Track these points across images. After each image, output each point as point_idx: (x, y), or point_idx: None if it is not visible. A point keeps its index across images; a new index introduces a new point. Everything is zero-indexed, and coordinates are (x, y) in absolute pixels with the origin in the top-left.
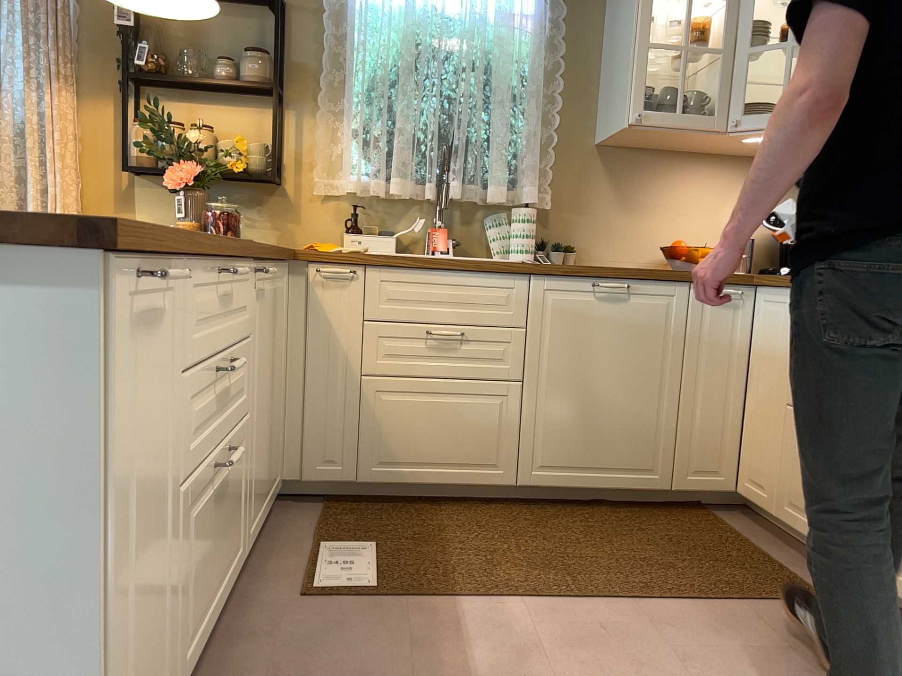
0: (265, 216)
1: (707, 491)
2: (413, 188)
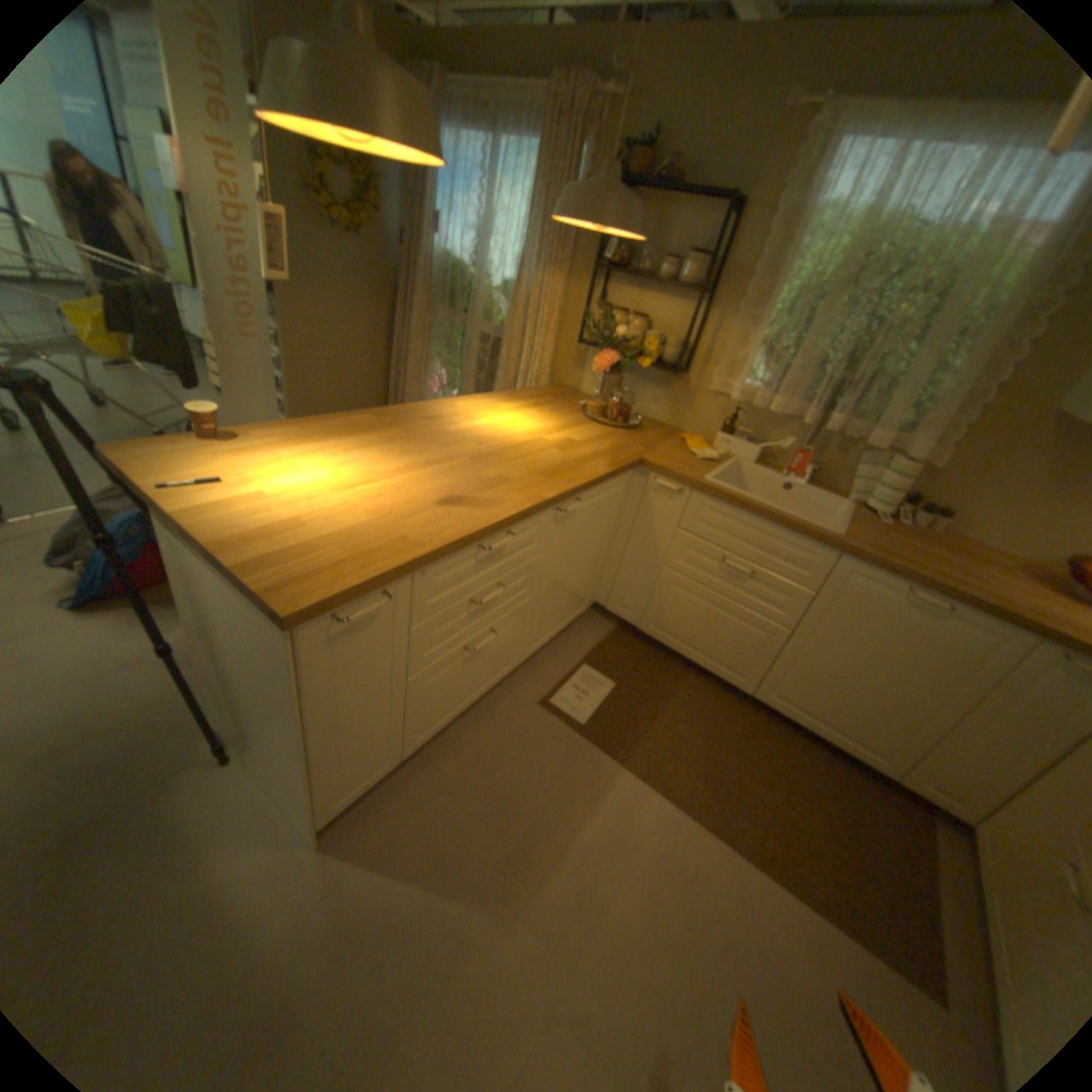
0: (665, 395)
1: (939, 807)
2: (796, 408)
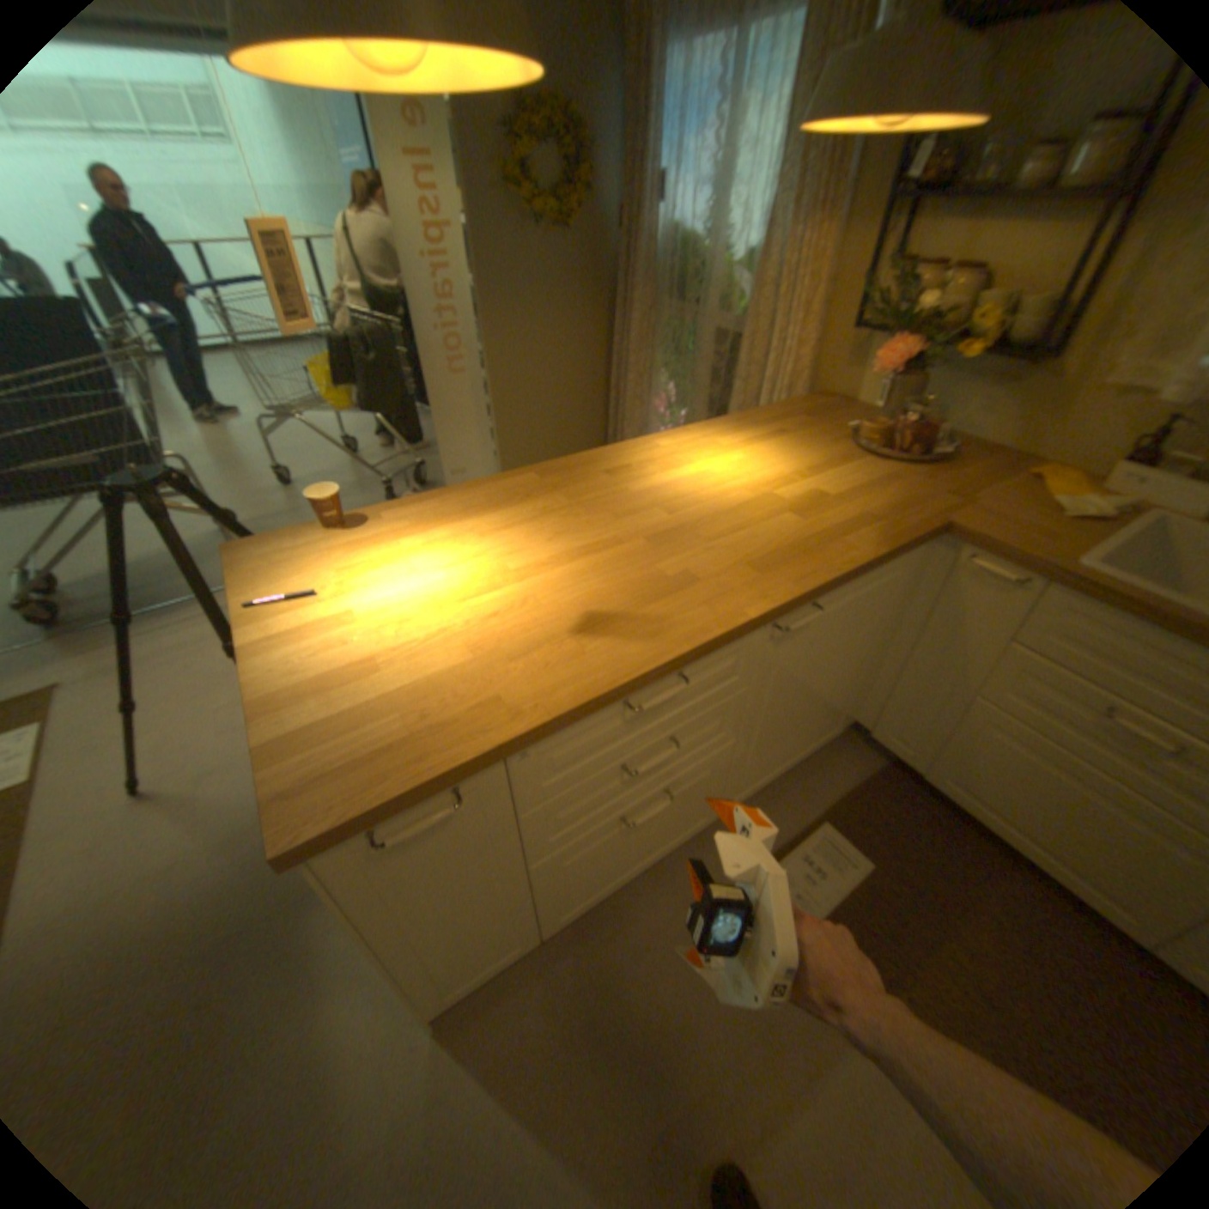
0: (1012, 398)
1: None
2: None
